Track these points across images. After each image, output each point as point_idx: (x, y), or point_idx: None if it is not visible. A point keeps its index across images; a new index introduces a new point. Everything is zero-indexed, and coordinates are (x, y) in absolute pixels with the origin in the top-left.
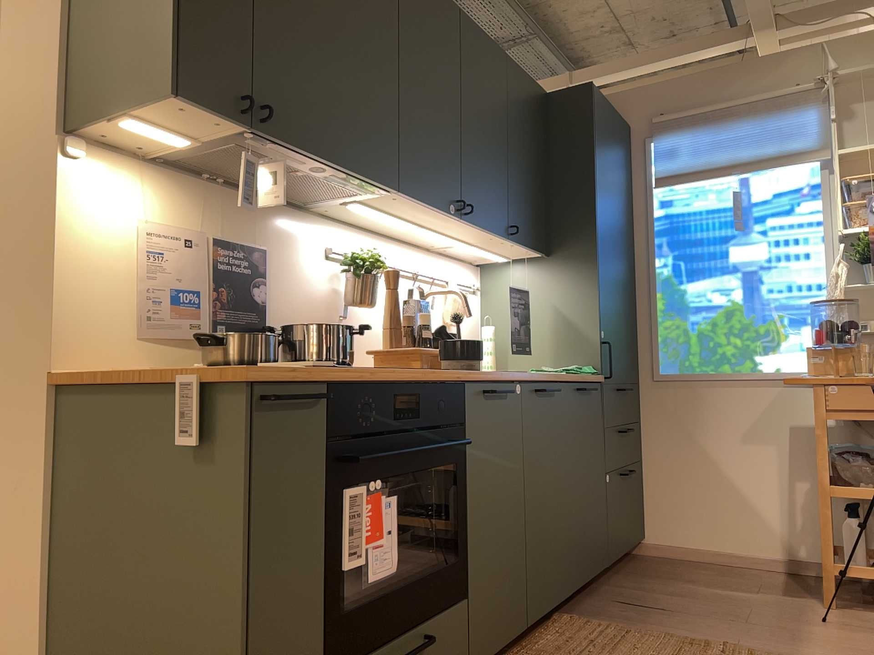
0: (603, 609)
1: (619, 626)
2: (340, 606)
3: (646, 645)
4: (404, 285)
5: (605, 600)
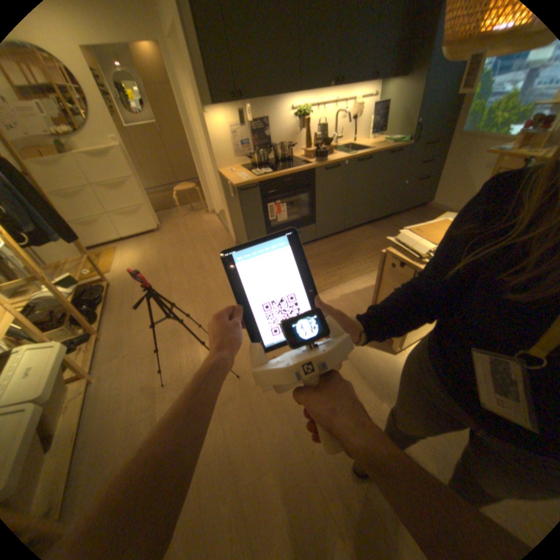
0: (382, 226)
1: (377, 233)
2: (273, 225)
3: (377, 240)
4: (334, 104)
5: (387, 223)
